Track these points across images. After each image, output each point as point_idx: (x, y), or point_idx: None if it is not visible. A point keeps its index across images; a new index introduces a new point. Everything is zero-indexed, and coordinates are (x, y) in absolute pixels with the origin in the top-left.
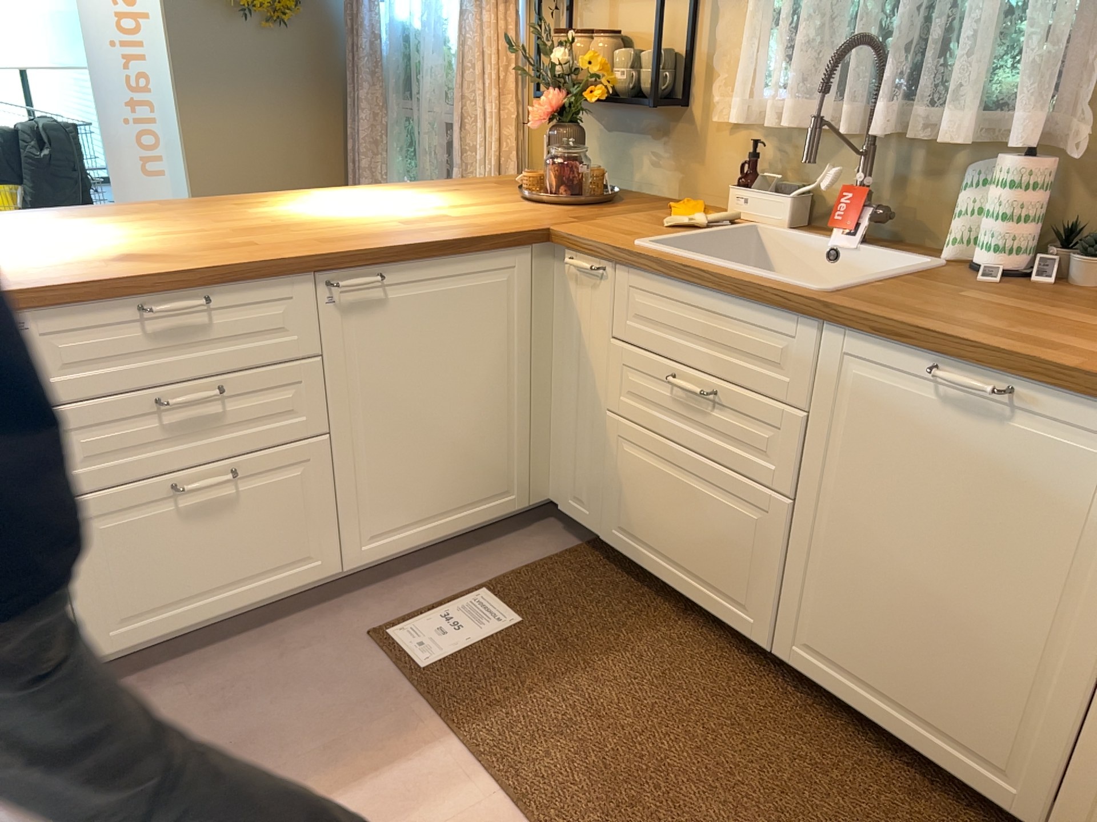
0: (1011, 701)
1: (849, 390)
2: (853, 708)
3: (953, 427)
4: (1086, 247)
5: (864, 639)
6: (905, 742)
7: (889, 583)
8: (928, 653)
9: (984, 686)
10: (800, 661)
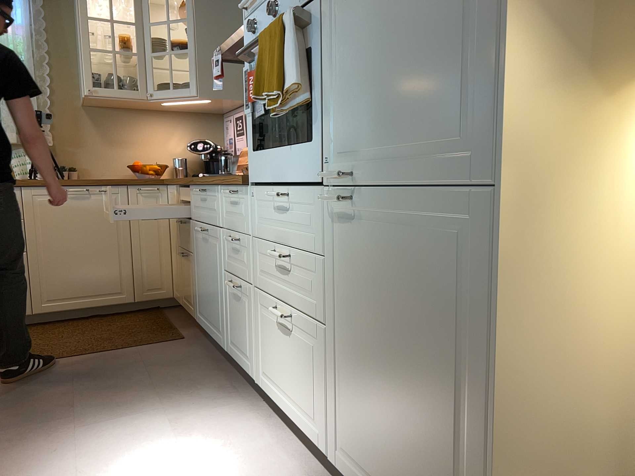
0: (115, 271)
1: (37, 206)
2: (71, 309)
3: (75, 204)
4: (61, 168)
5: (68, 283)
6: (91, 307)
7: (70, 259)
8: (89, 273)
9: (107, 271)
10: (46, 308)
